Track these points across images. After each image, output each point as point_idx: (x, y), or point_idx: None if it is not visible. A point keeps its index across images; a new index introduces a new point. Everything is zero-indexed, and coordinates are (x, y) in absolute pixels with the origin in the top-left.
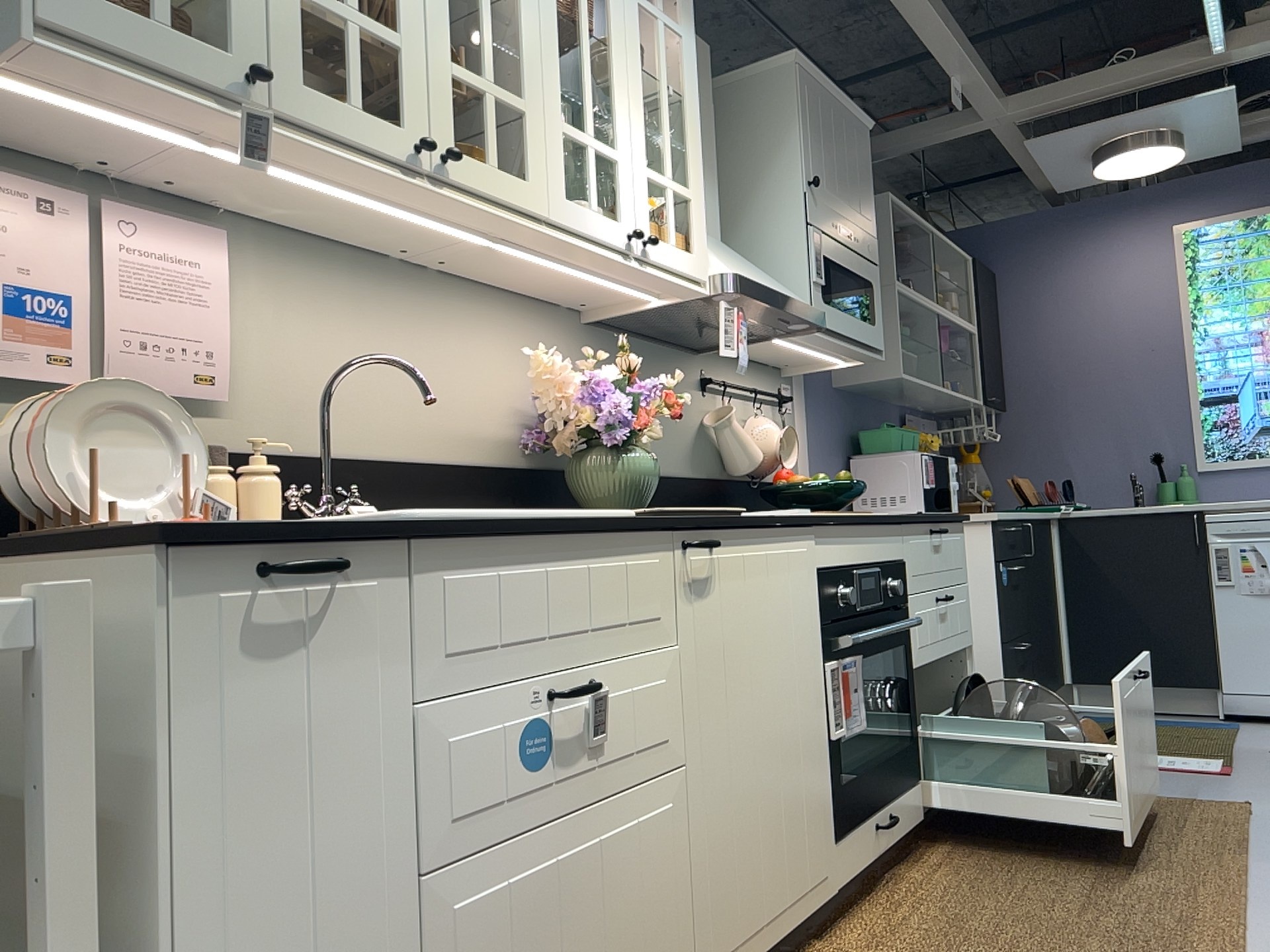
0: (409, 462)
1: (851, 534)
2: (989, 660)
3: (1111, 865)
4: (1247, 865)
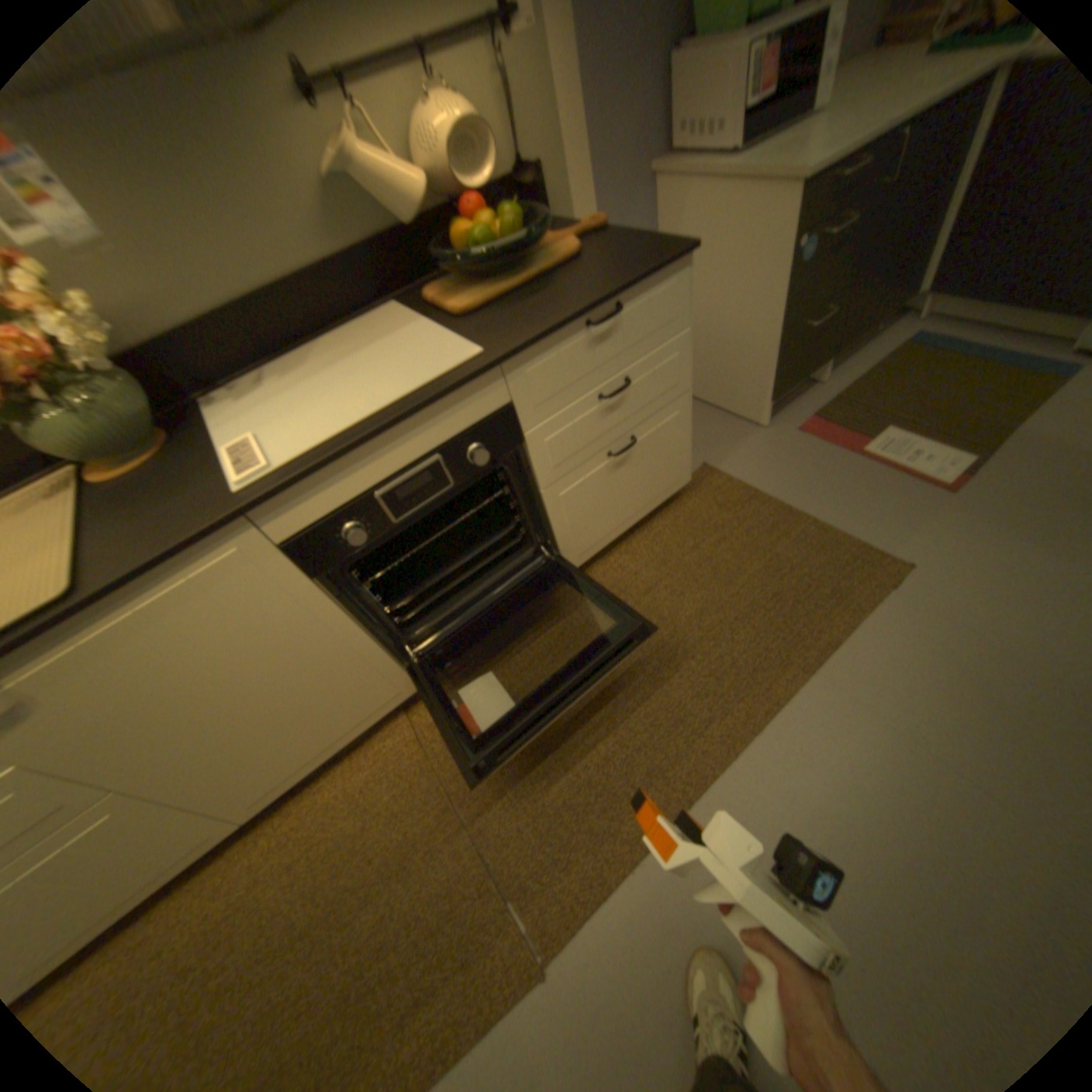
0: None
1: (351, 464)
2: (765, 346)
3: (678, 658)
4: (792, 694)
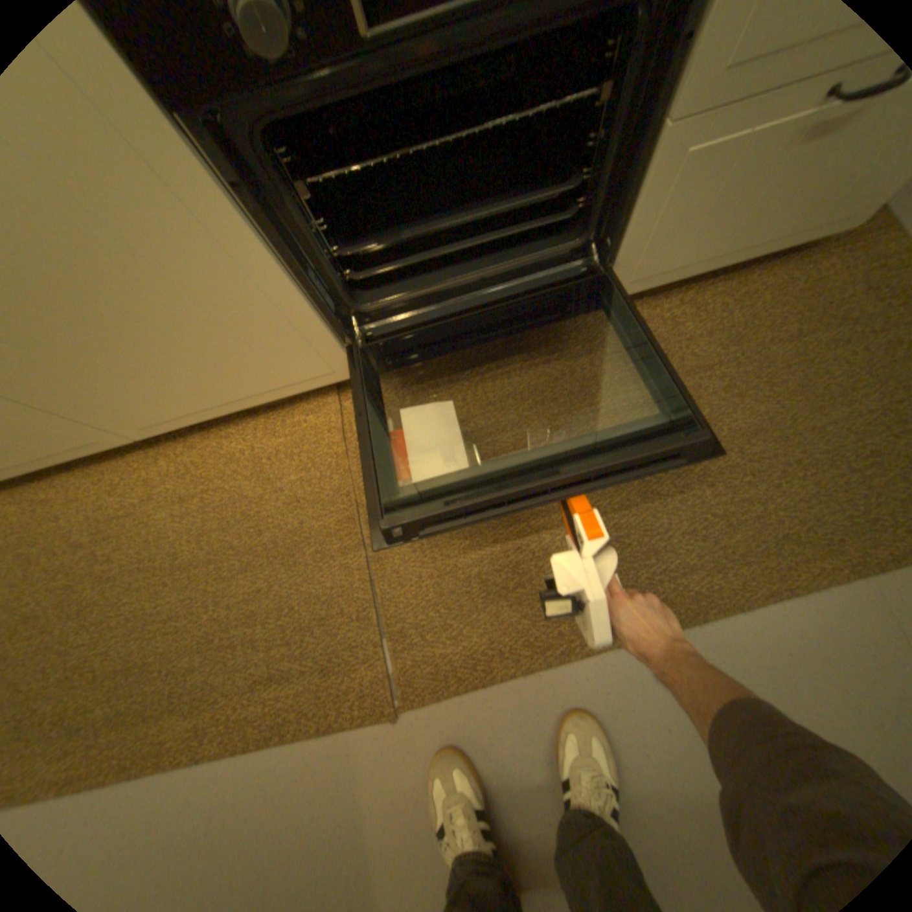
0: None
1: None
2: None
3: (695, 475)
4: (822, 589)
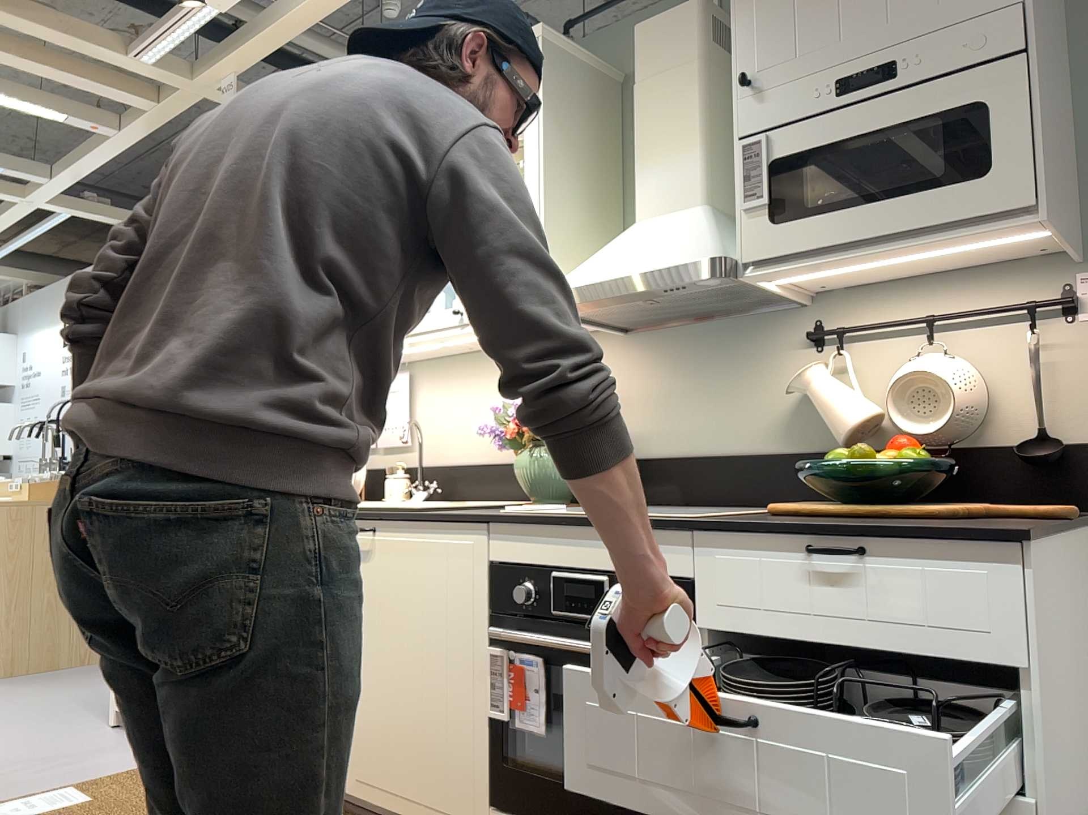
0: (483, 464)
1: (551, 535)
2: None
3: None
4: None
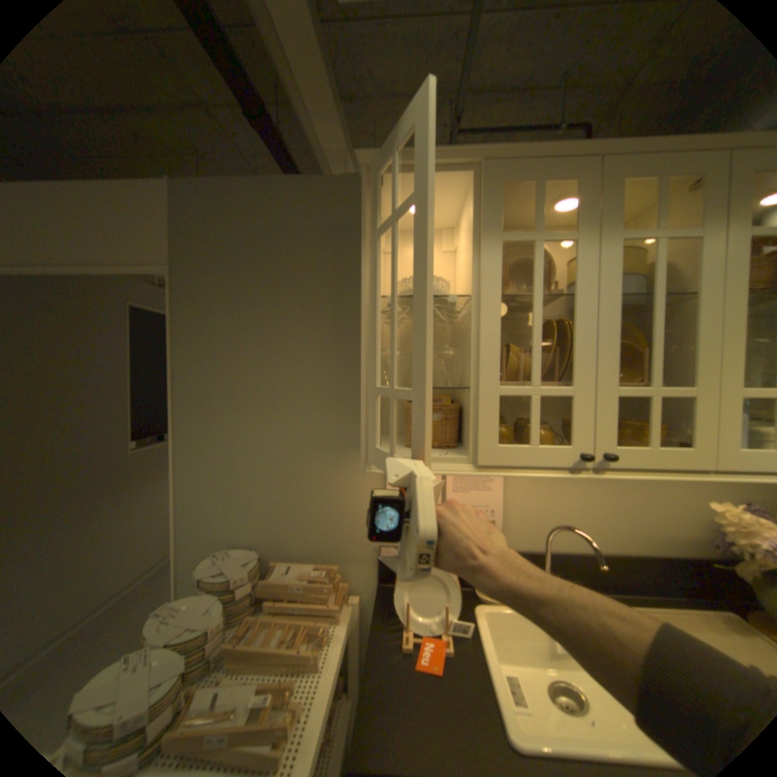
0: (613, 556)
1: None
2: None
3: None
4: None
